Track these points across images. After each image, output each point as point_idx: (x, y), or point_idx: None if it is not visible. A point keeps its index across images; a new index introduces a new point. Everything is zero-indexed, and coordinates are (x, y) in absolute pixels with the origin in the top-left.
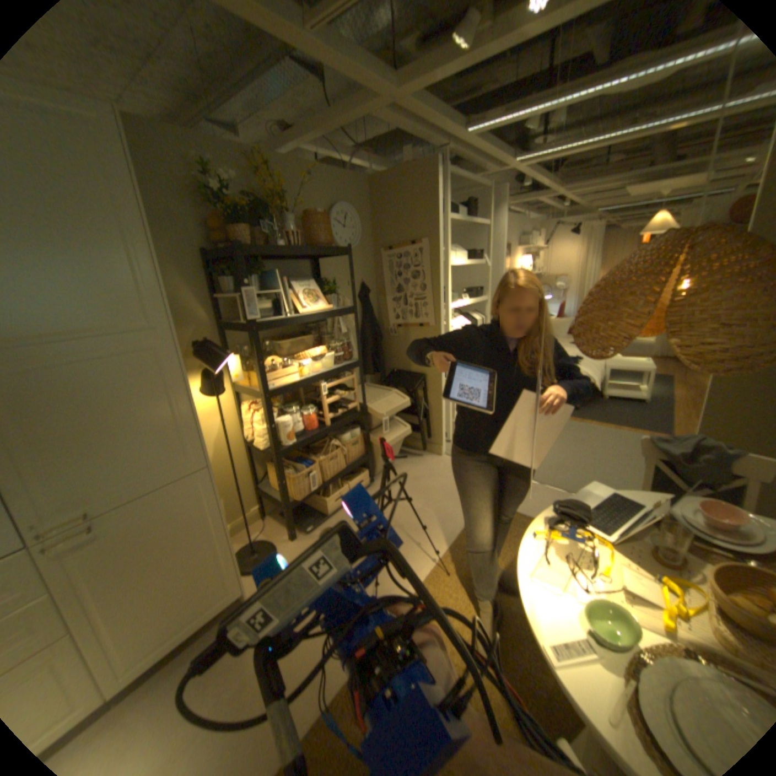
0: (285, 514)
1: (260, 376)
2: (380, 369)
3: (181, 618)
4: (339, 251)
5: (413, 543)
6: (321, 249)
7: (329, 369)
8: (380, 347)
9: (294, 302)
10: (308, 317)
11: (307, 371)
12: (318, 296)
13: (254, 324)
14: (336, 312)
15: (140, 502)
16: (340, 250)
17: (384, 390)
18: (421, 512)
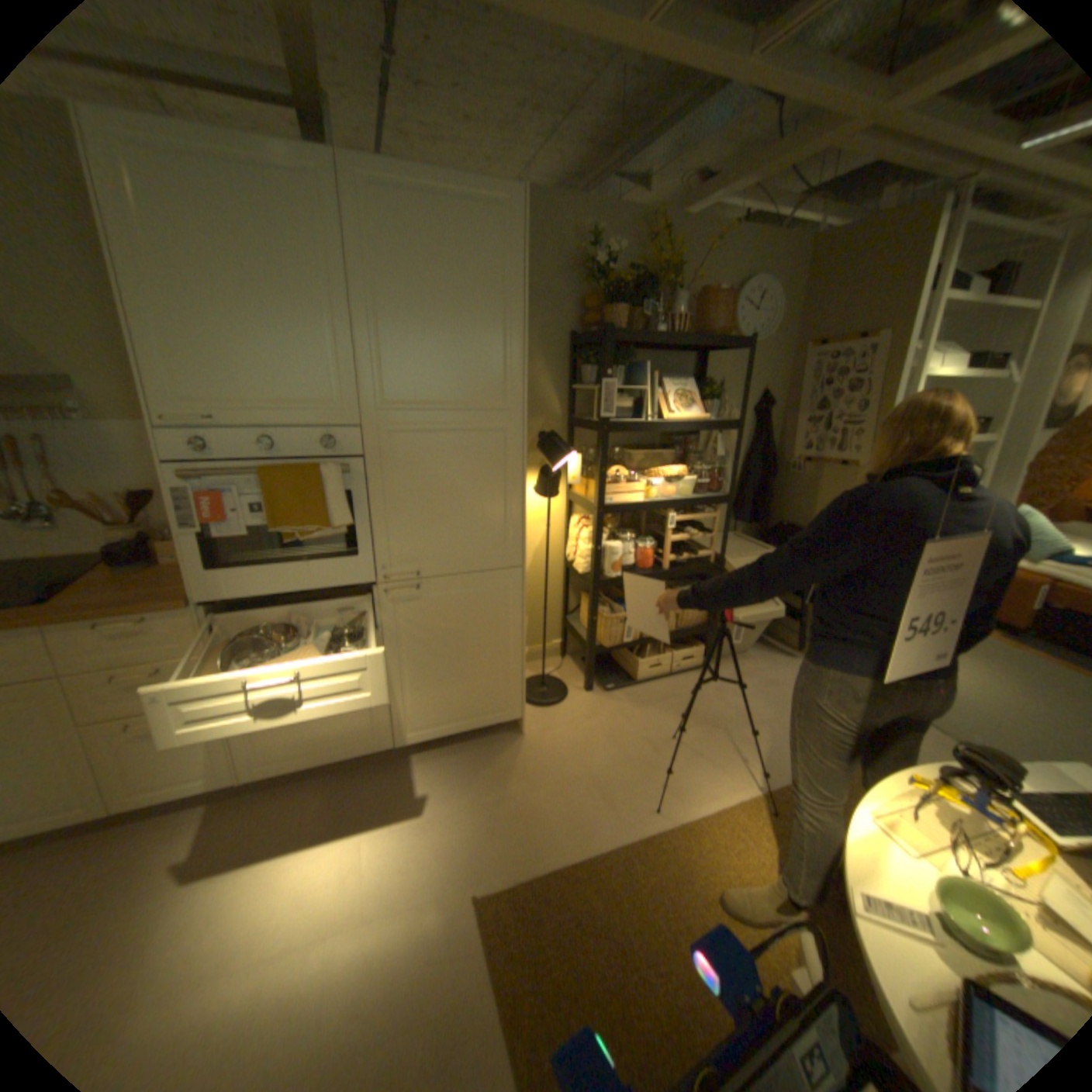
0: (586, 656)
1: (598, 487)
2: (762, 518)
3: (464, 709)
4: (737, 343)
5: (739, 757)
6: (712, 339)
7: (684, 497)
8: (770, 486)
9: (660, 405)
10: (673, 425)
11: (655, 493)
12: (694, 400)
13: (605, 423)
14: (712, 424)
15: (459, 579)
16: (740, 341)
17: (759, 547)
18: (765, 727)
